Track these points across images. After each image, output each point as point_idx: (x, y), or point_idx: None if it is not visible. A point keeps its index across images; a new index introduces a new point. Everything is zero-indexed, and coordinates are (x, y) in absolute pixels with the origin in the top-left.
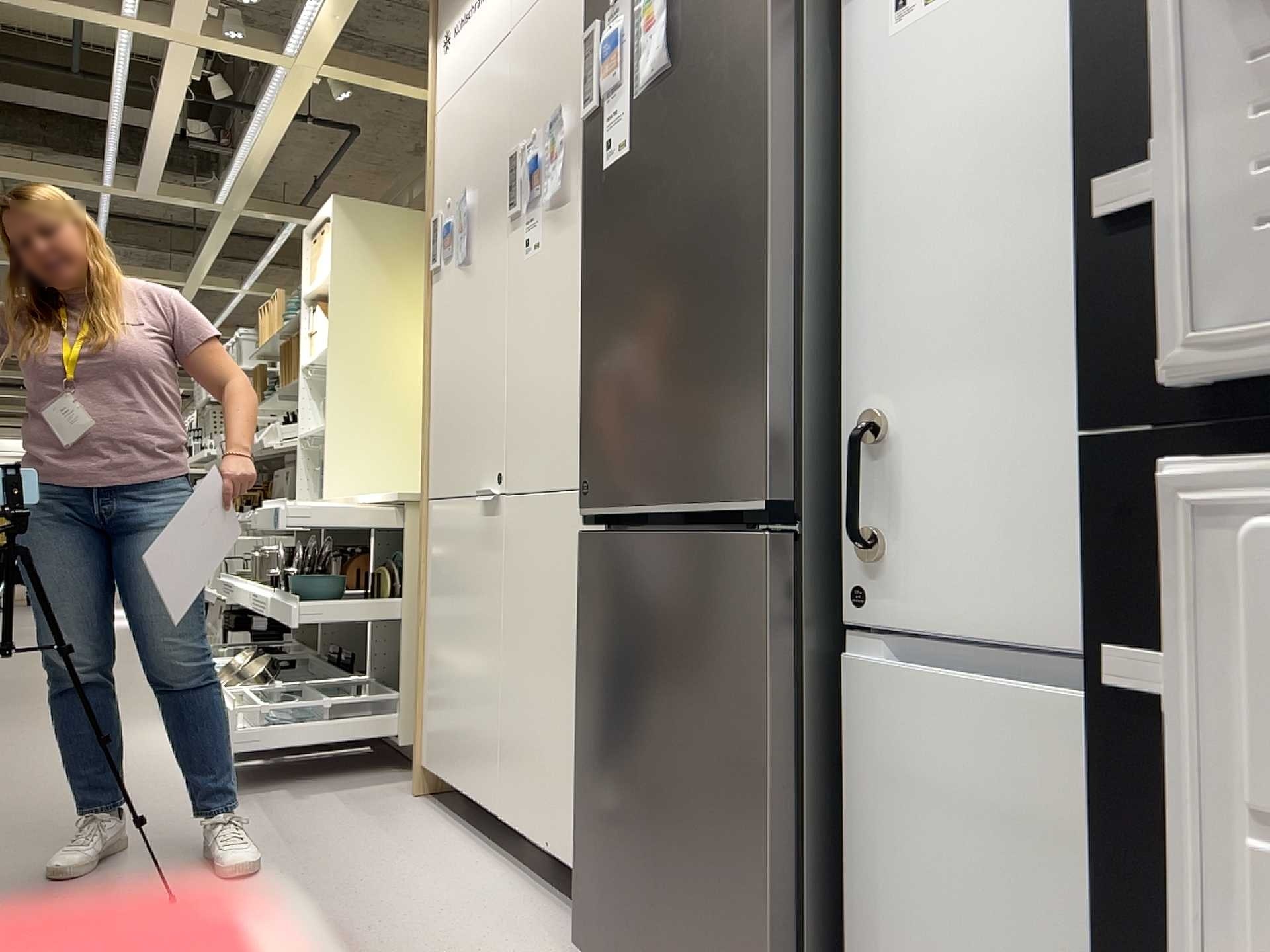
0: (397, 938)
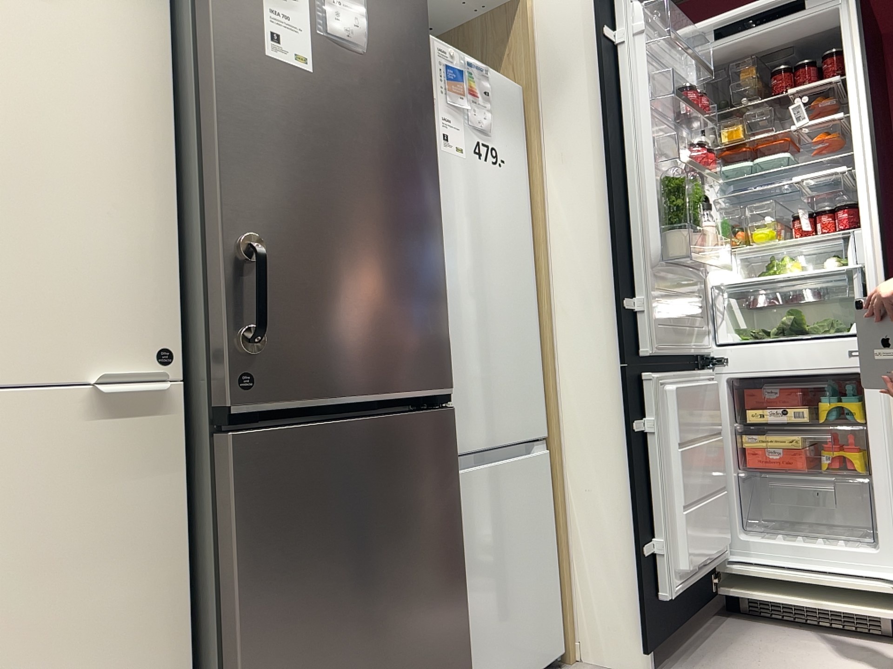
0: None
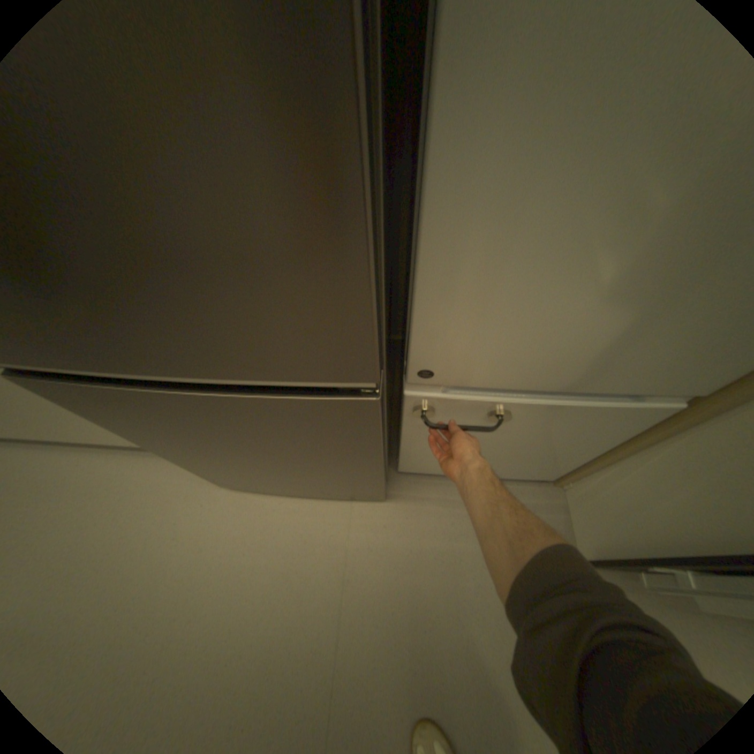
0: (114, 557)
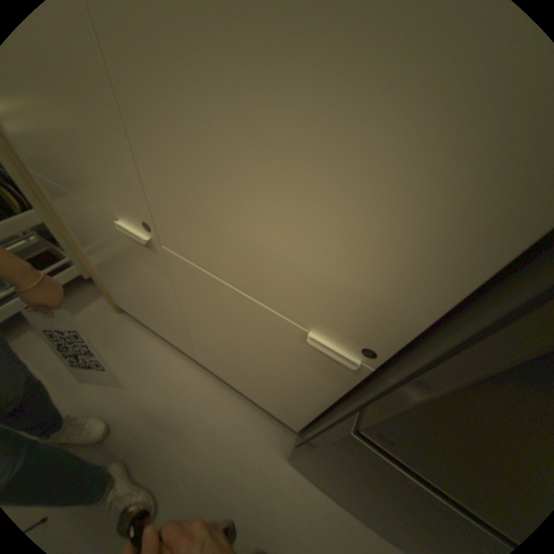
0: (198, 477)
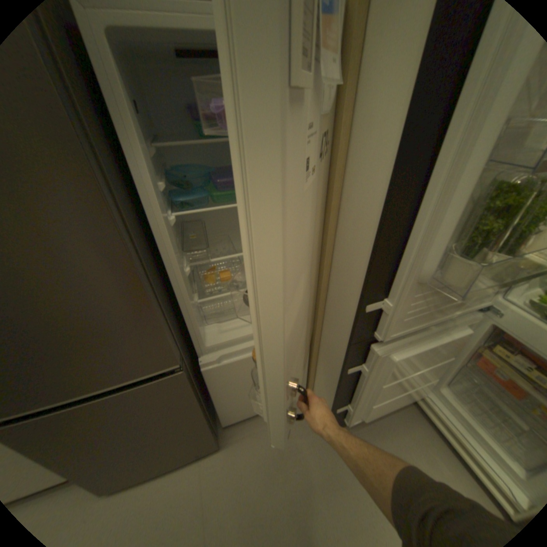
0: None
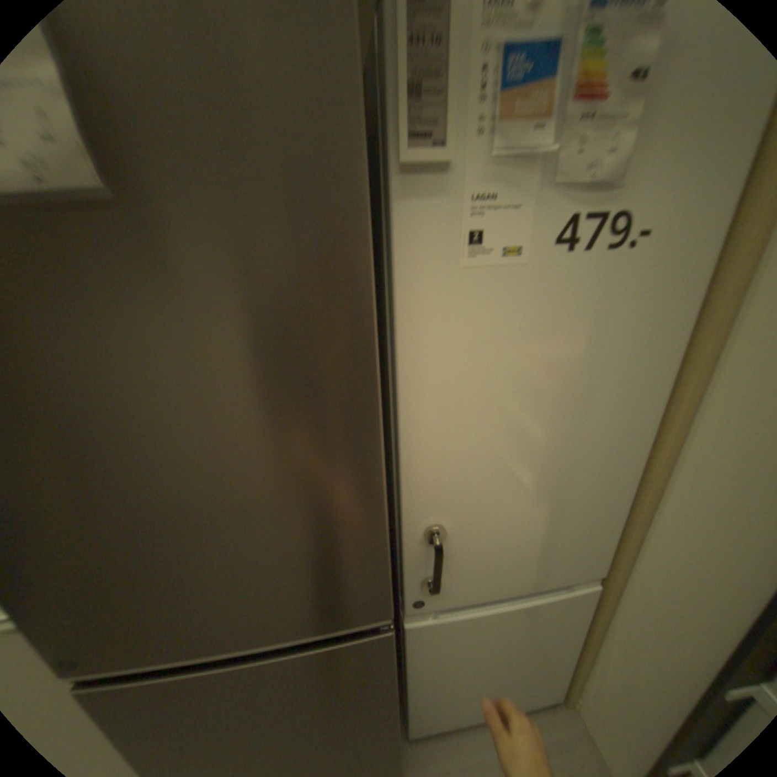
0: None
